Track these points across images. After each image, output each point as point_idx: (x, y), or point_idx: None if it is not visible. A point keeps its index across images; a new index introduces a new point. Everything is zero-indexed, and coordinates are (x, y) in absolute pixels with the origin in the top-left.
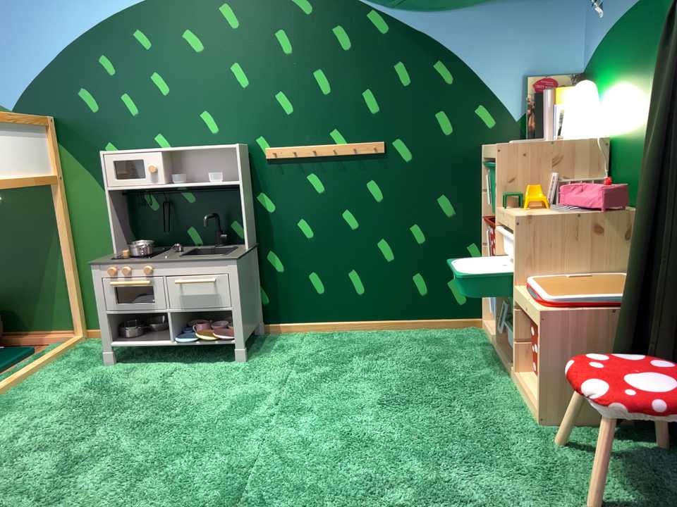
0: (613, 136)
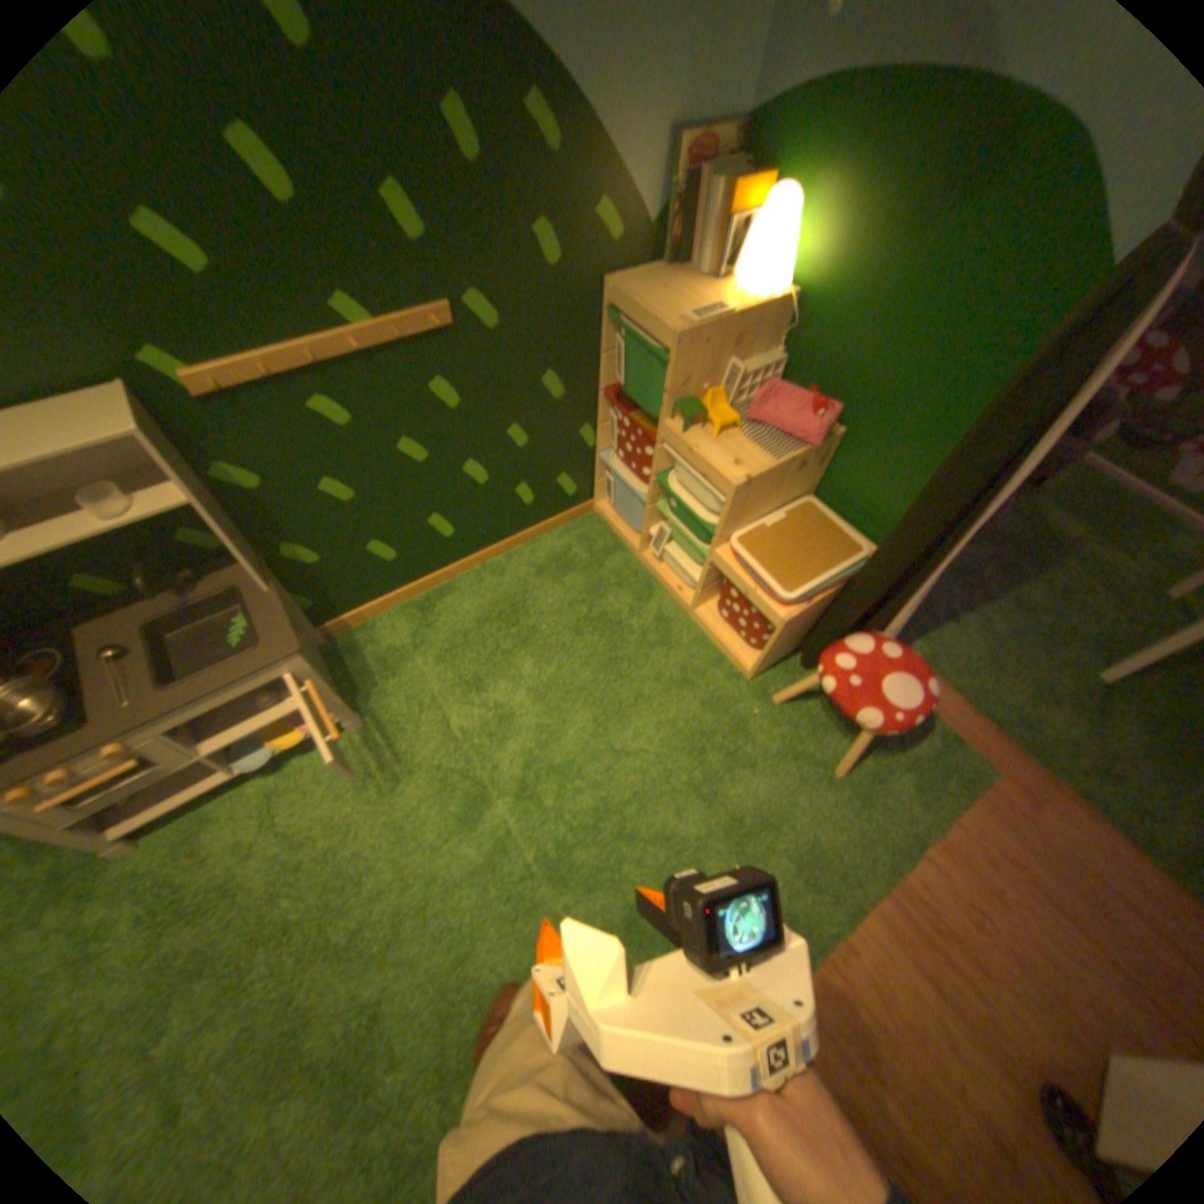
0: (805, 290)
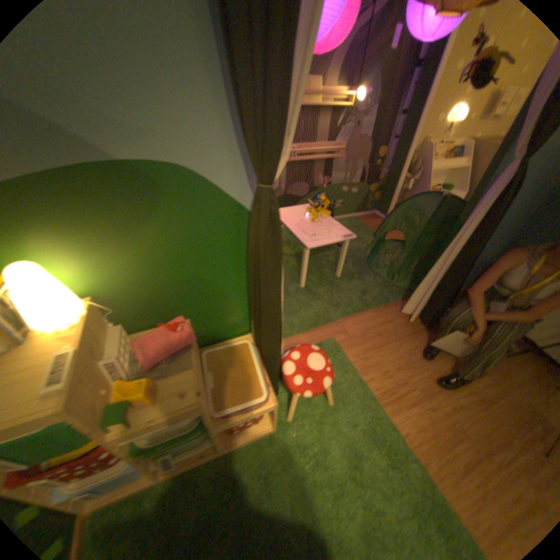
0: (93, 292)
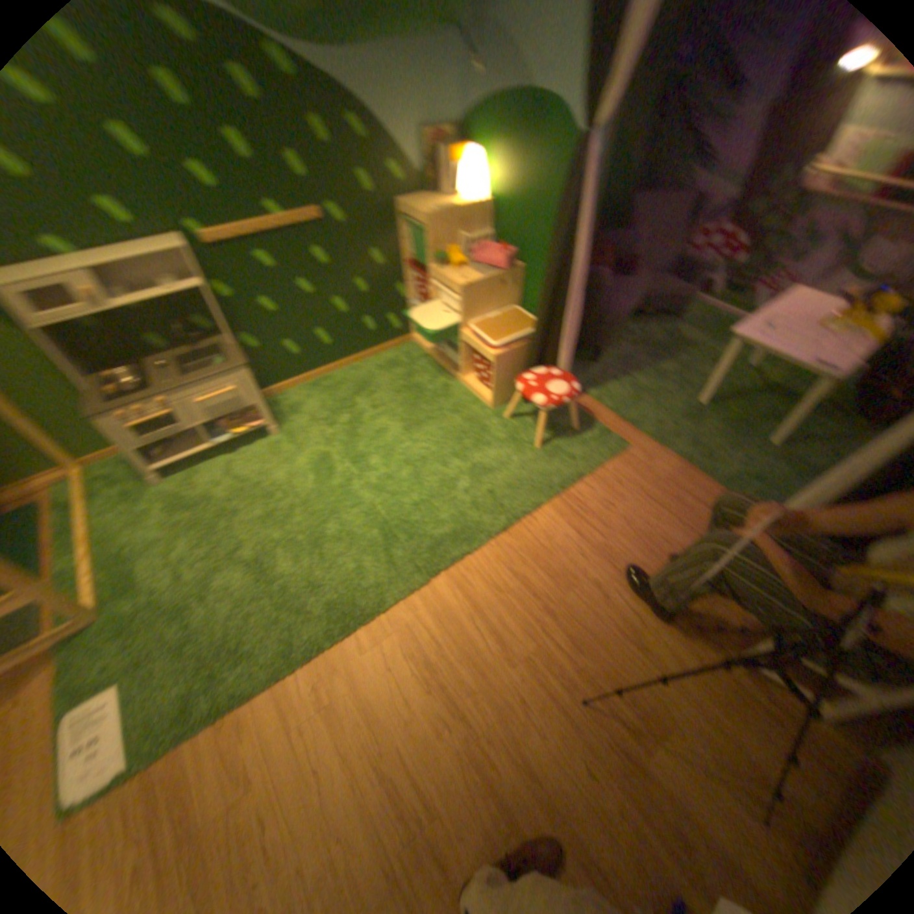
0: (493, 198)
